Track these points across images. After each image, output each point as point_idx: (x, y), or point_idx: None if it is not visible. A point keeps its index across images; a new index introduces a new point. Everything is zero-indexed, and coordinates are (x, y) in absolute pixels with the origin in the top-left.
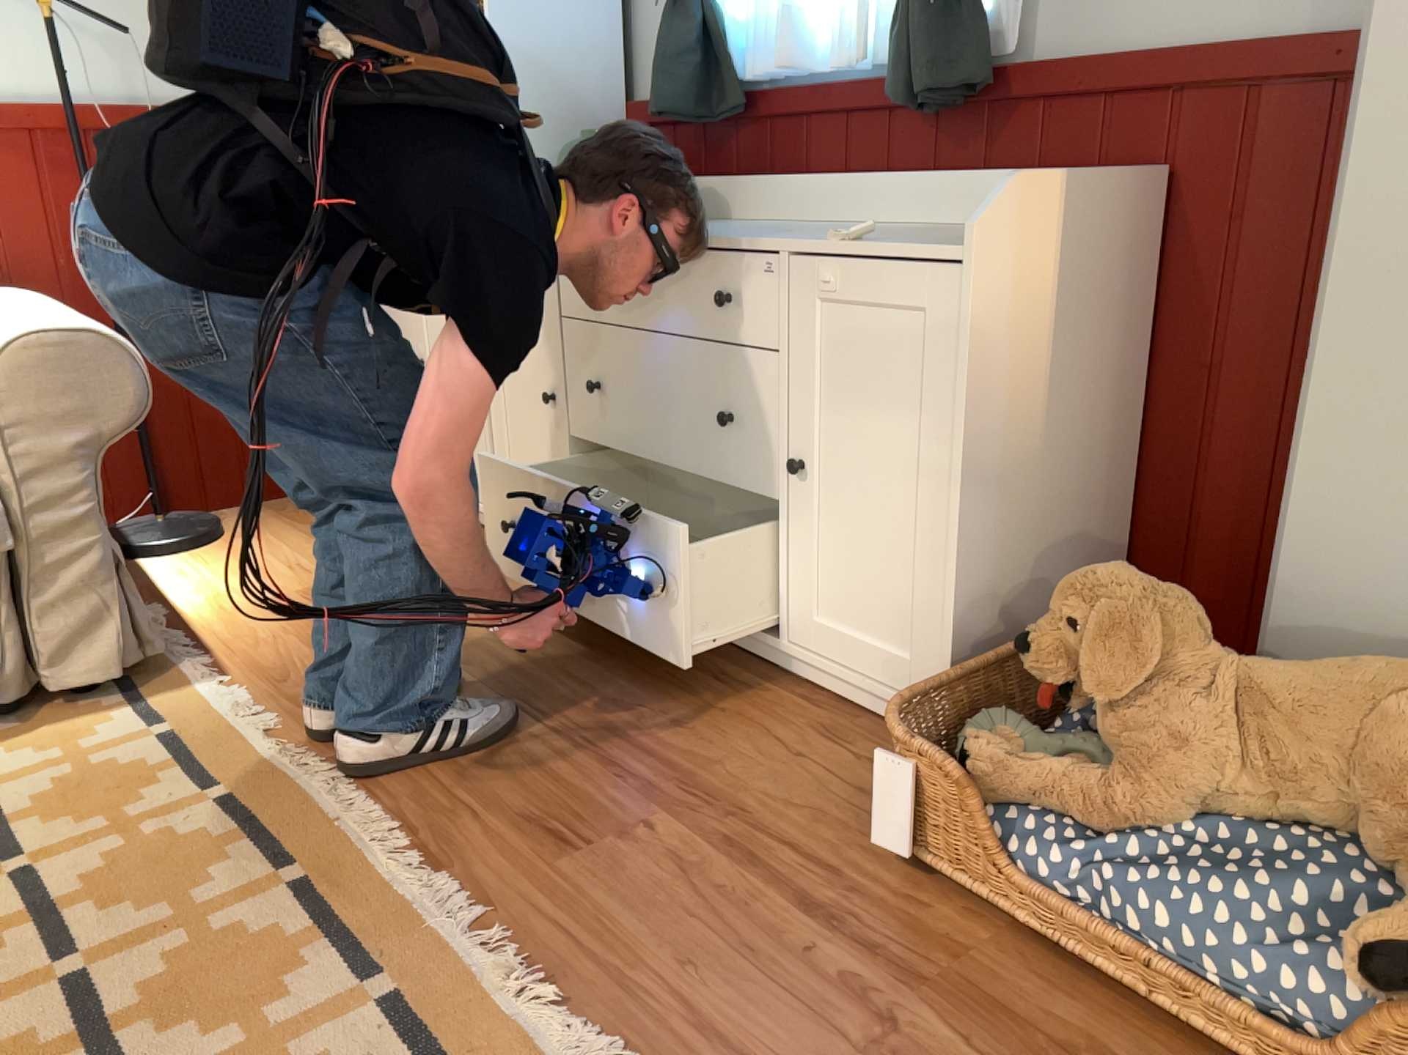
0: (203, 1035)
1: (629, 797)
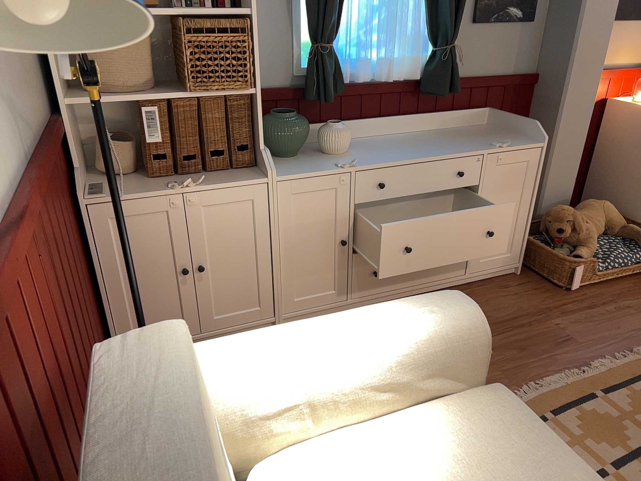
0: None
1: (541, 326)
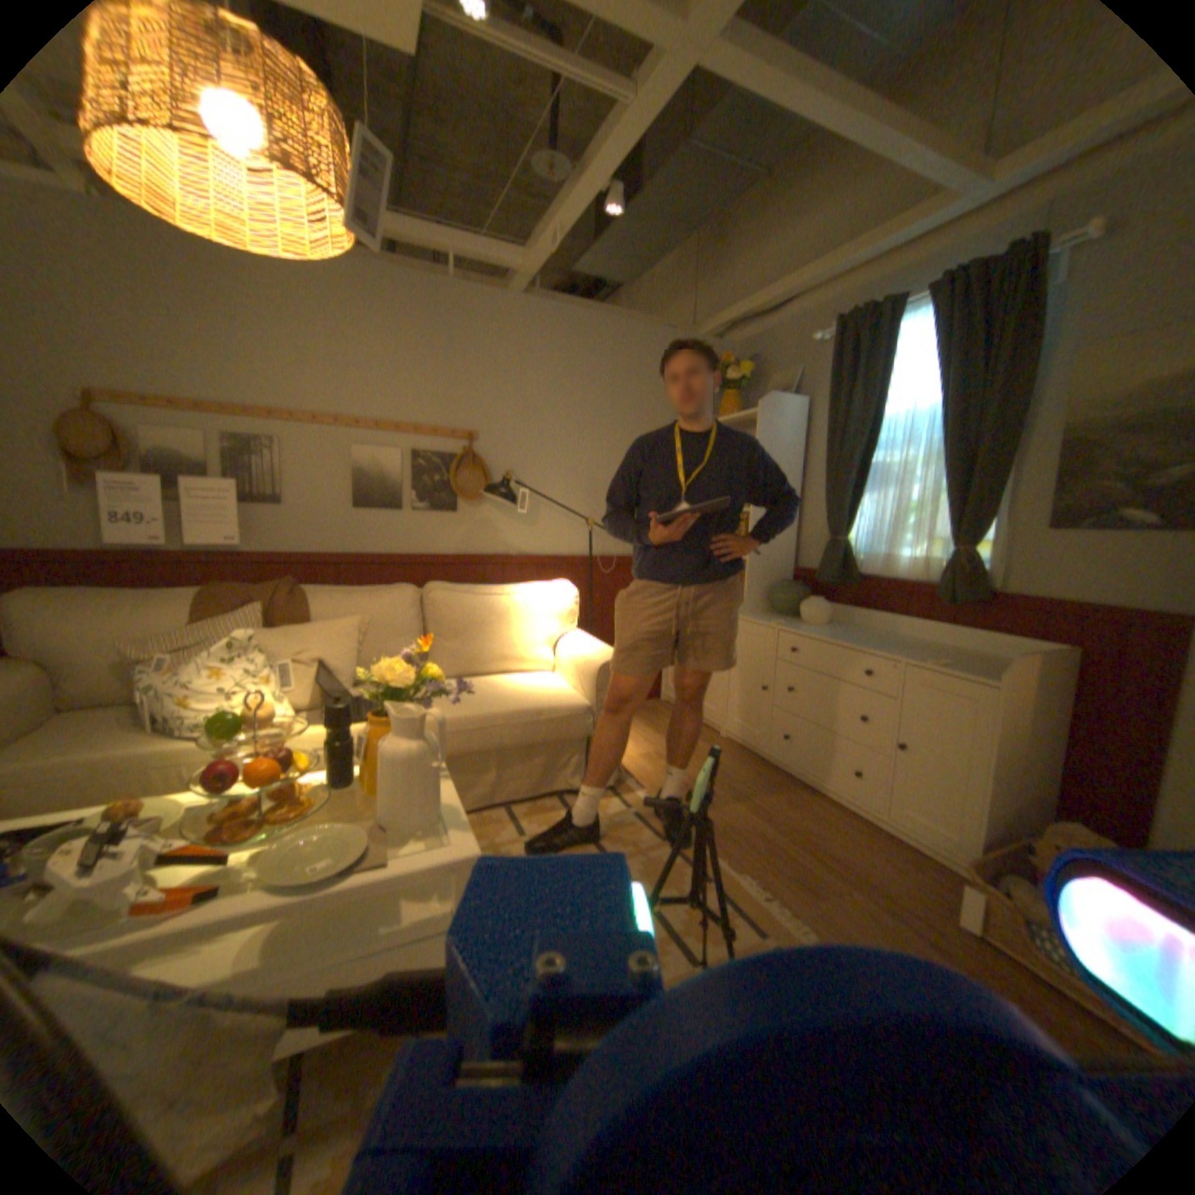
0: (714, 948)
1: (836, 881)
